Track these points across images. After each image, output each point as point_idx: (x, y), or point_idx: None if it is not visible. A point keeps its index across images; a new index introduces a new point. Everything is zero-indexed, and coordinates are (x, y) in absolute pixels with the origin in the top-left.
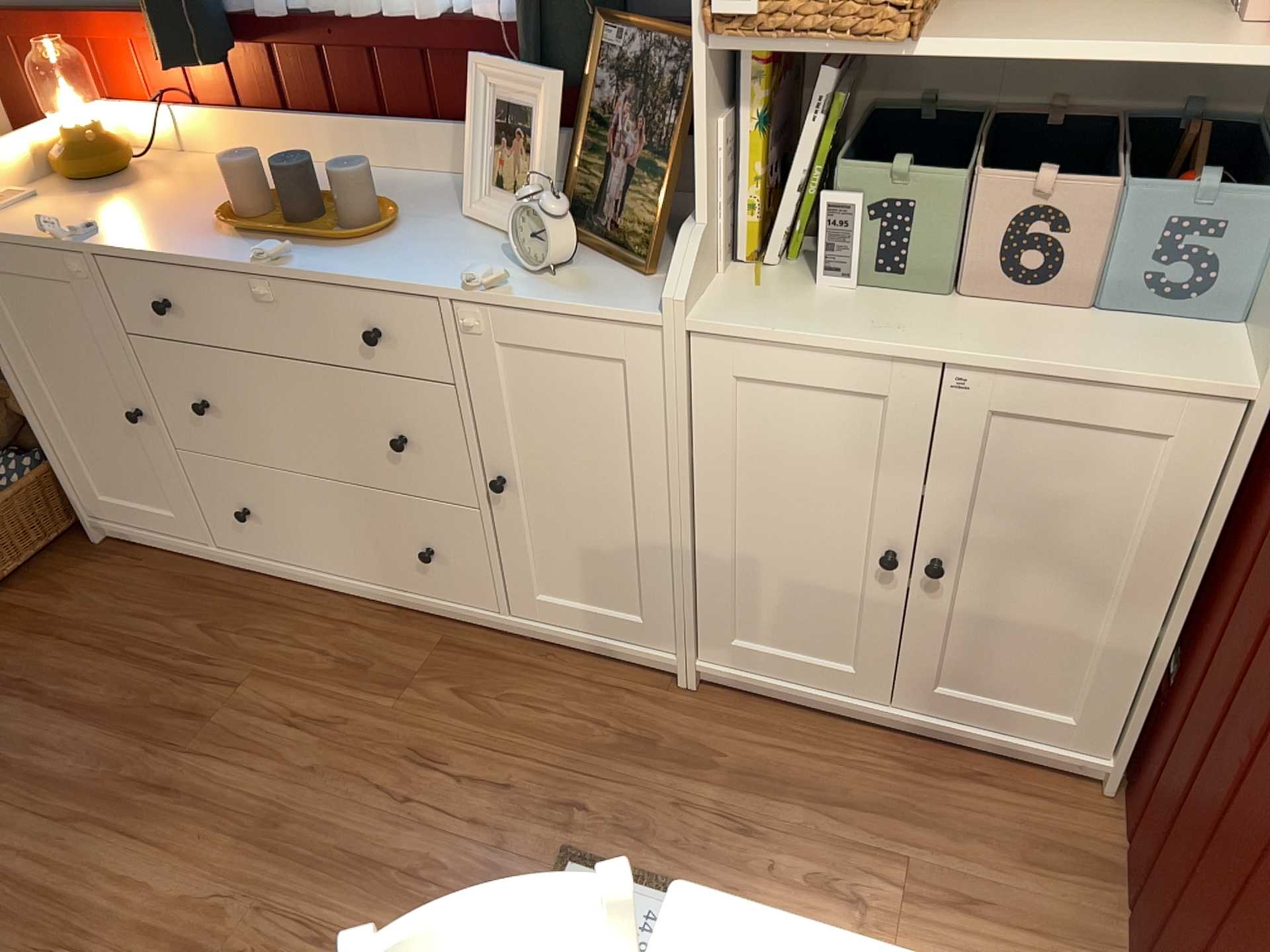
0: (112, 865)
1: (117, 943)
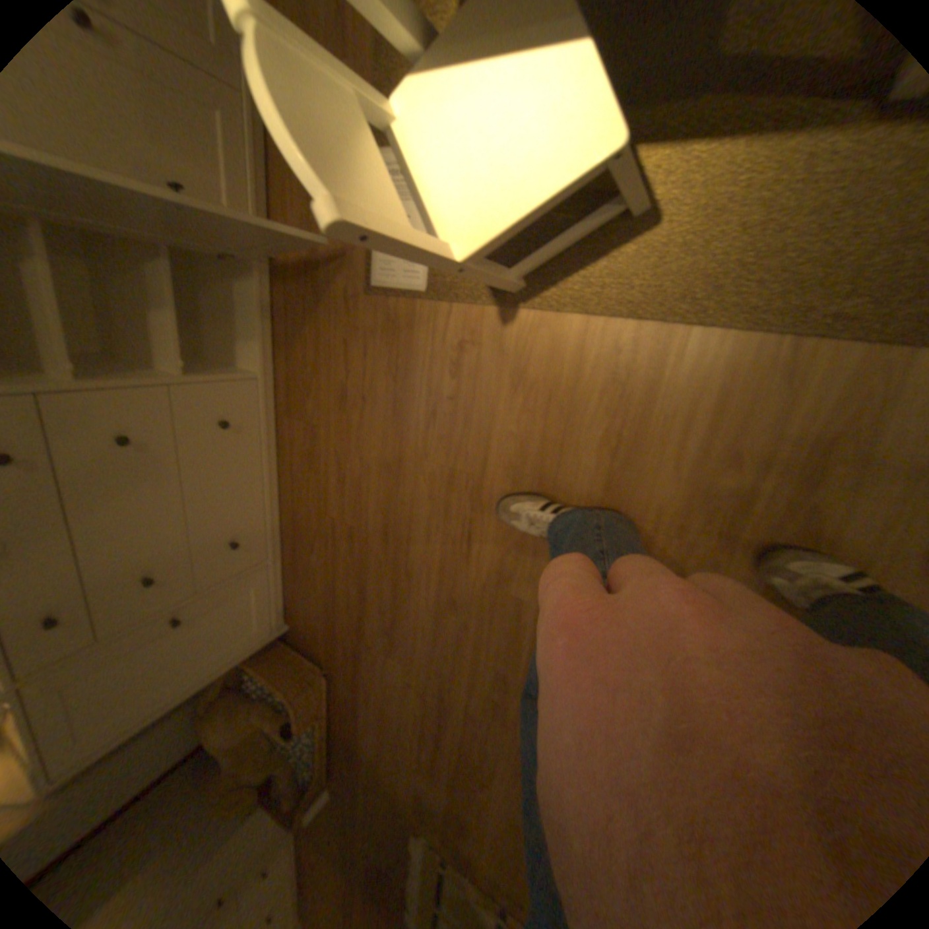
0: (423, 546)
1: (455, 525)
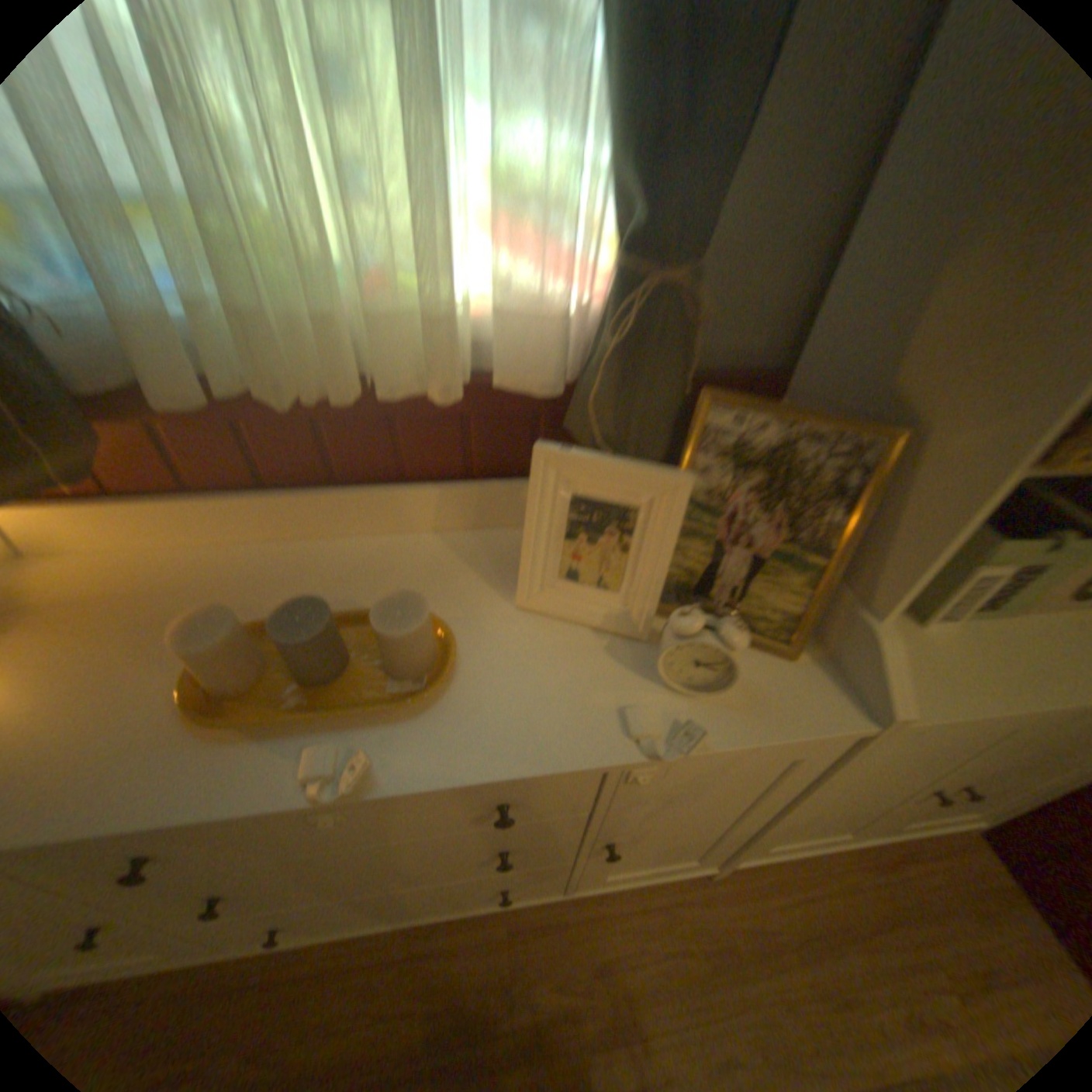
0: None
1: None
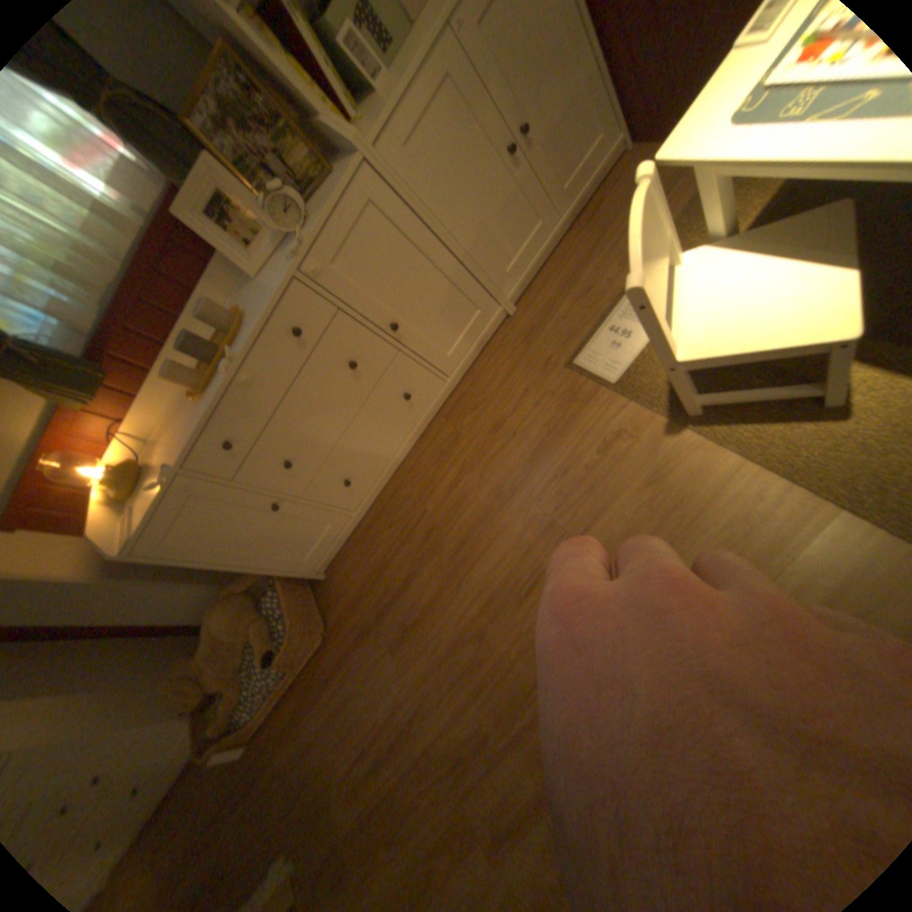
0: (486, 571)
1: (526, 568)
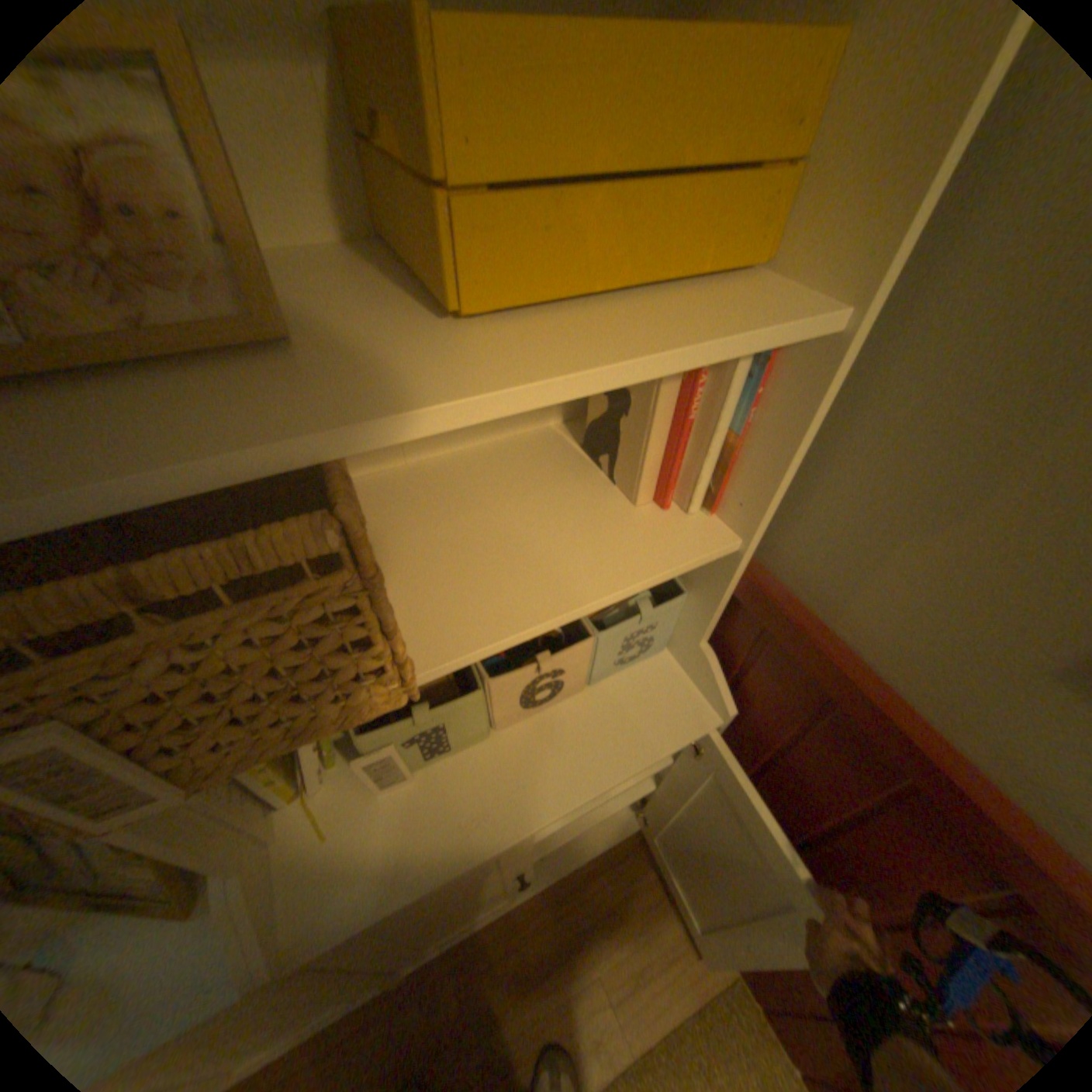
0: None
1: None
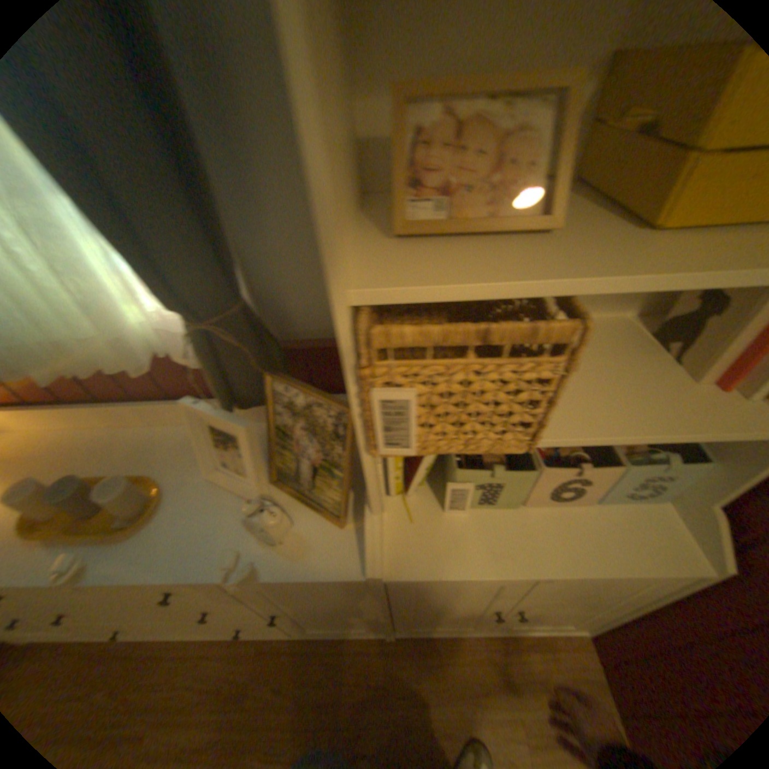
0: None
1: None
